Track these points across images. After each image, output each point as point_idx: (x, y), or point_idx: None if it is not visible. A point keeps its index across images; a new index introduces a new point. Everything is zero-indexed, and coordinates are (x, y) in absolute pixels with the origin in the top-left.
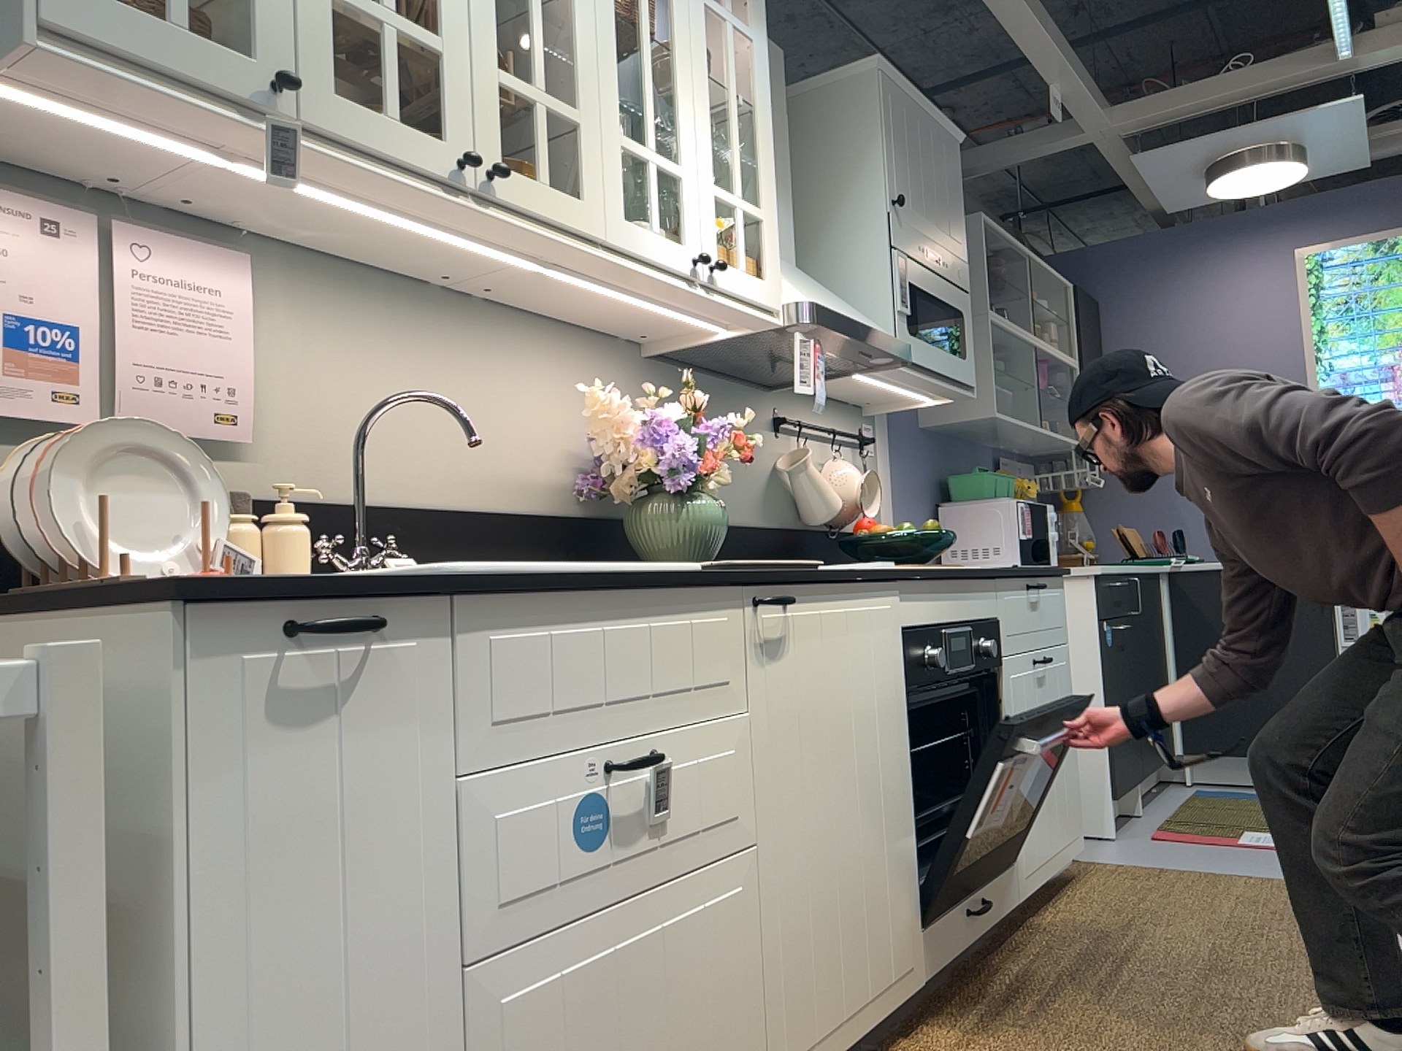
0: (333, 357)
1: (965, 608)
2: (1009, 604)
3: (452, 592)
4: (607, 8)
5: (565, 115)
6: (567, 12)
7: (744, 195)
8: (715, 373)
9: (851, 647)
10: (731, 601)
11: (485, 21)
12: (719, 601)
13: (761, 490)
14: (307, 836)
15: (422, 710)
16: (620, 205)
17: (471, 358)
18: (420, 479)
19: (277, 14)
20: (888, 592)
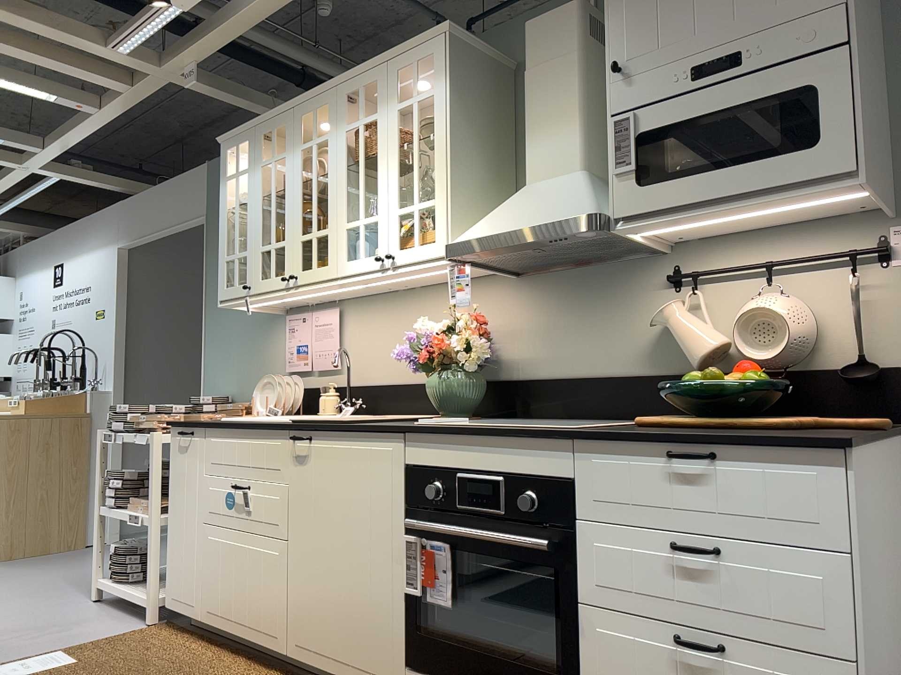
0: (365, 331)
1: (496, 462)
2: (600, 468)
3: (202, 426)
4: (358, 160)
5: (322, 234)
6: (329, 187)
7: (418, 200)
8: (580, 266)
9: (350, 468)
10: (282, 436)
11: (296, 222)
12: (276, 435)
13: (640, 344)
14: (183, 477)
15: (199, 455)
16: (343, 256)
17: (413, 315)
18: (391, 373)
19: (250, 267)
20: (387, 439)
